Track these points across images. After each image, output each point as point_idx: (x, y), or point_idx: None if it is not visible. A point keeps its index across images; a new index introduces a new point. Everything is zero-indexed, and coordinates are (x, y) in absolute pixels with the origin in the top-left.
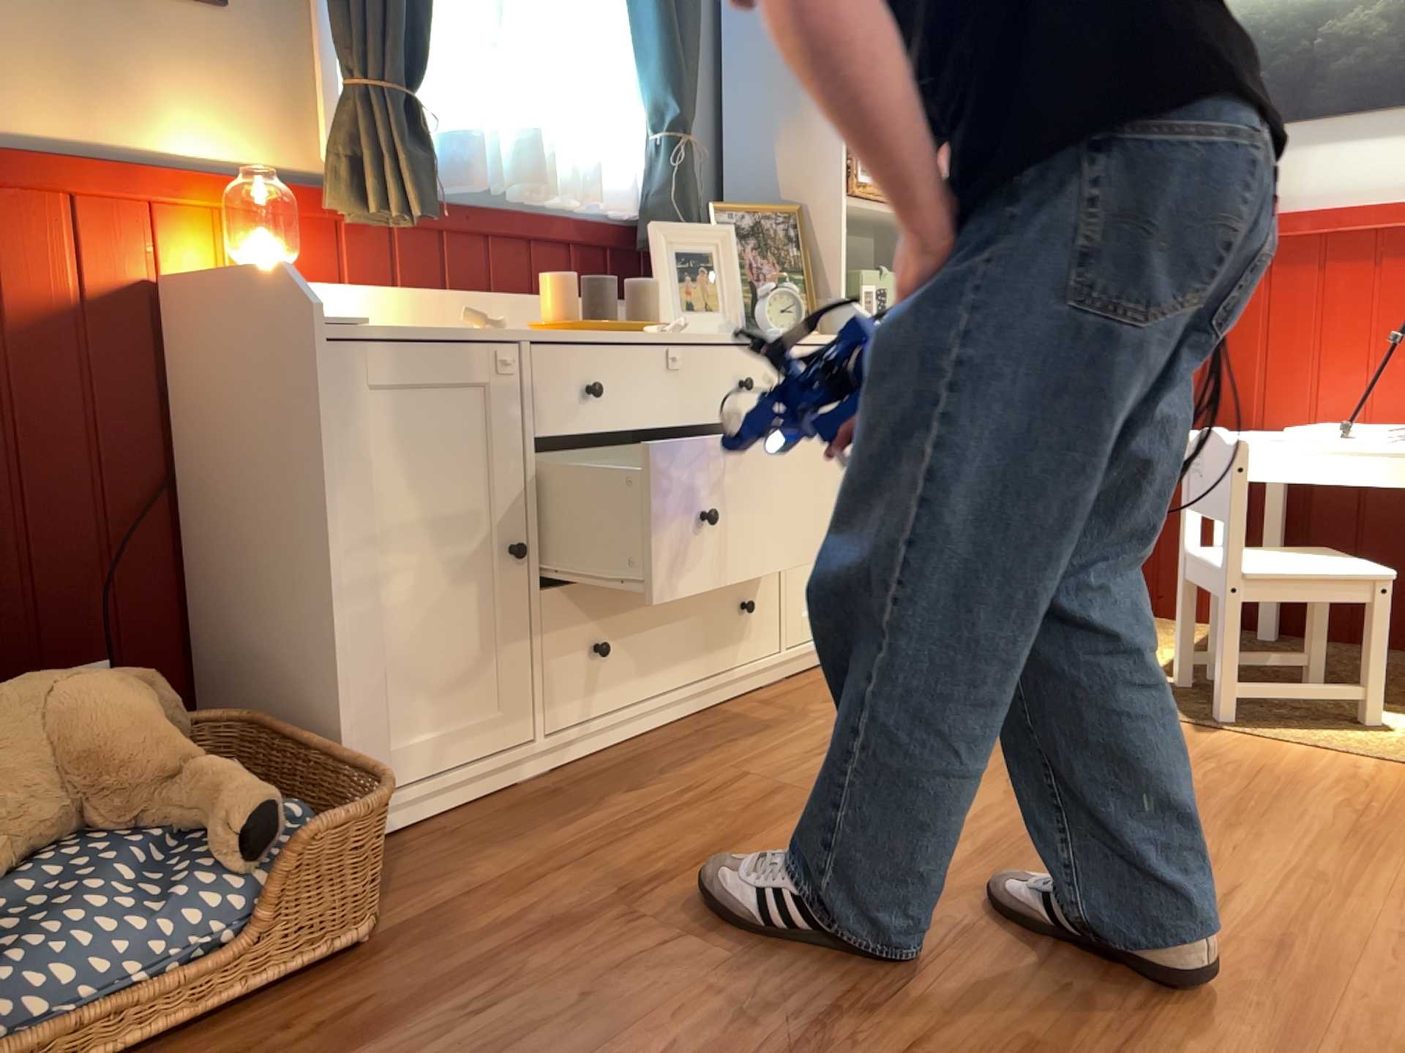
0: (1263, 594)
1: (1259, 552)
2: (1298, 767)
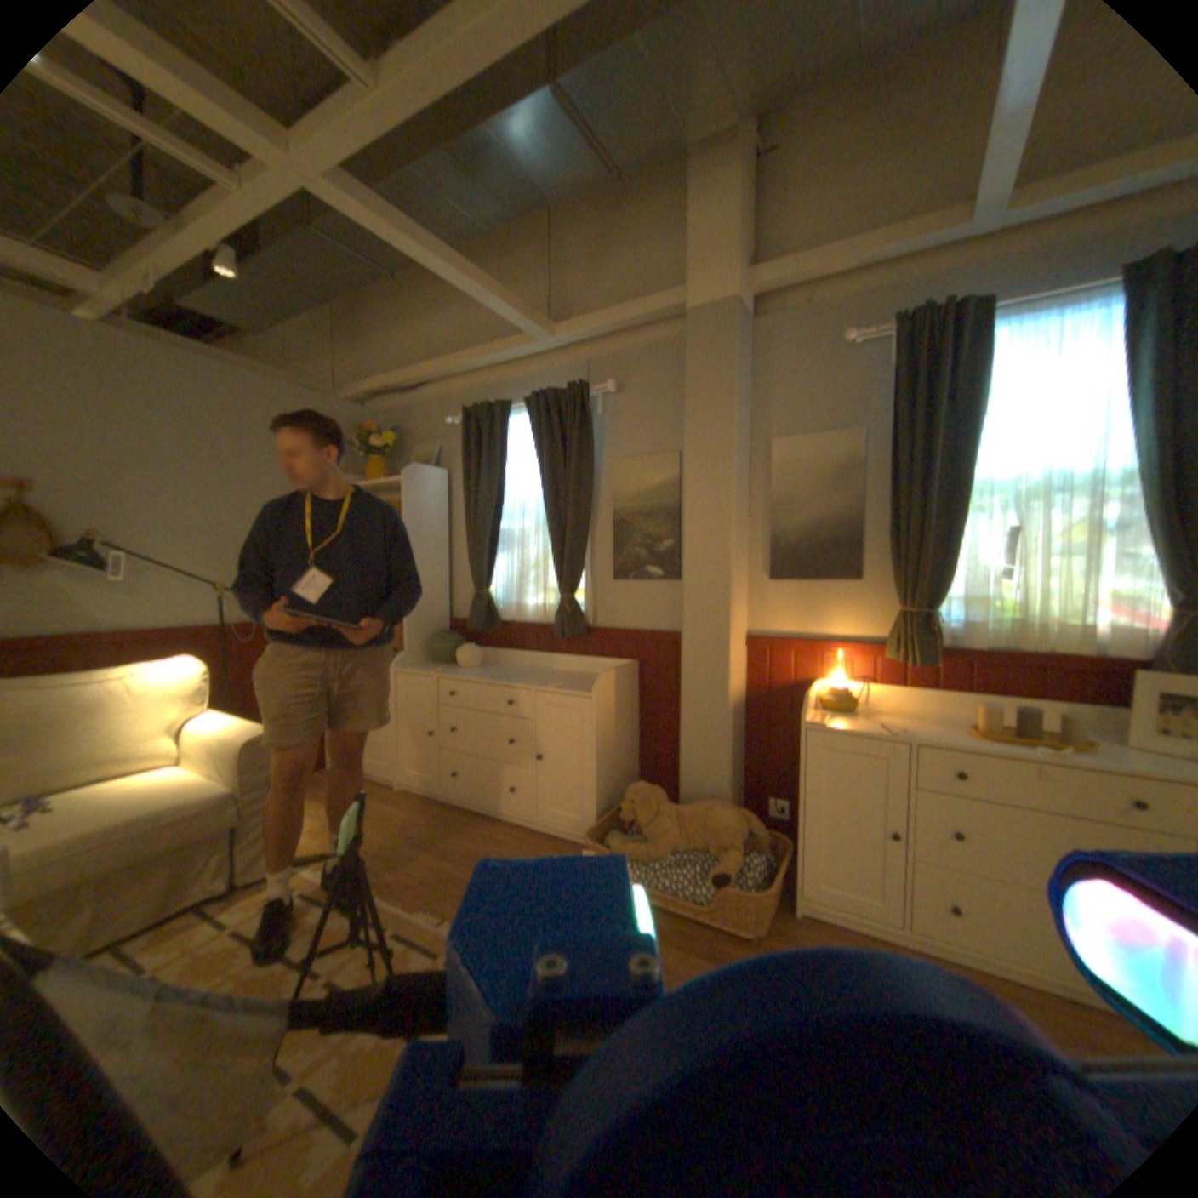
0: None
1: None
2: None
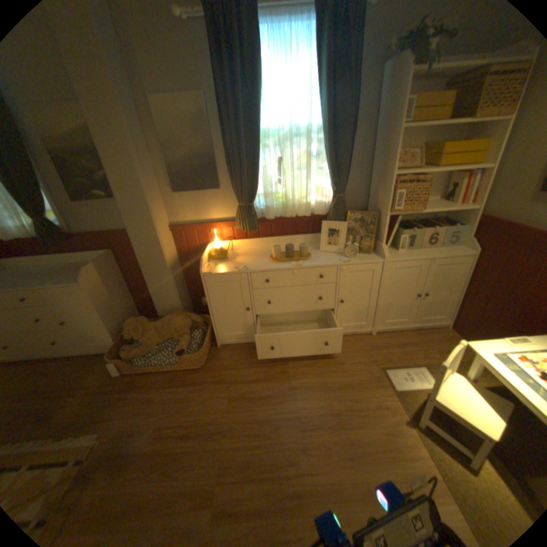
0: (442, 410)
1: (475, 391)
2: (410, 461)
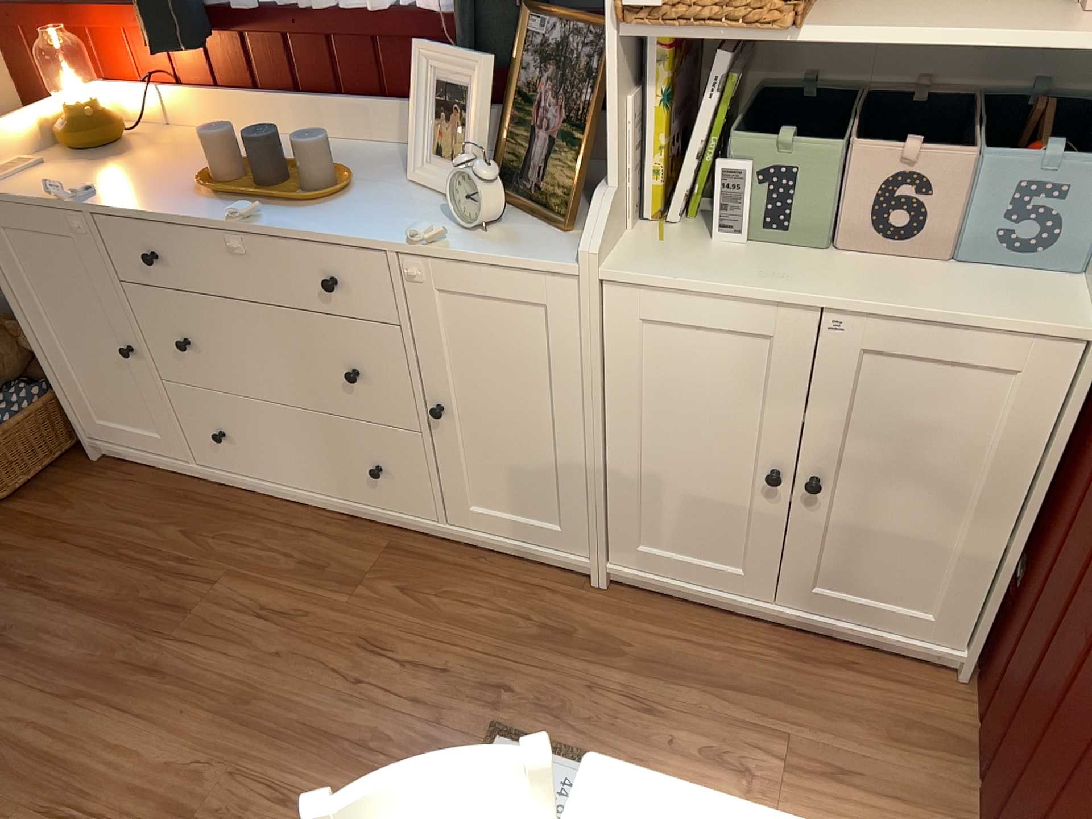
0: None
1: None
2: None
